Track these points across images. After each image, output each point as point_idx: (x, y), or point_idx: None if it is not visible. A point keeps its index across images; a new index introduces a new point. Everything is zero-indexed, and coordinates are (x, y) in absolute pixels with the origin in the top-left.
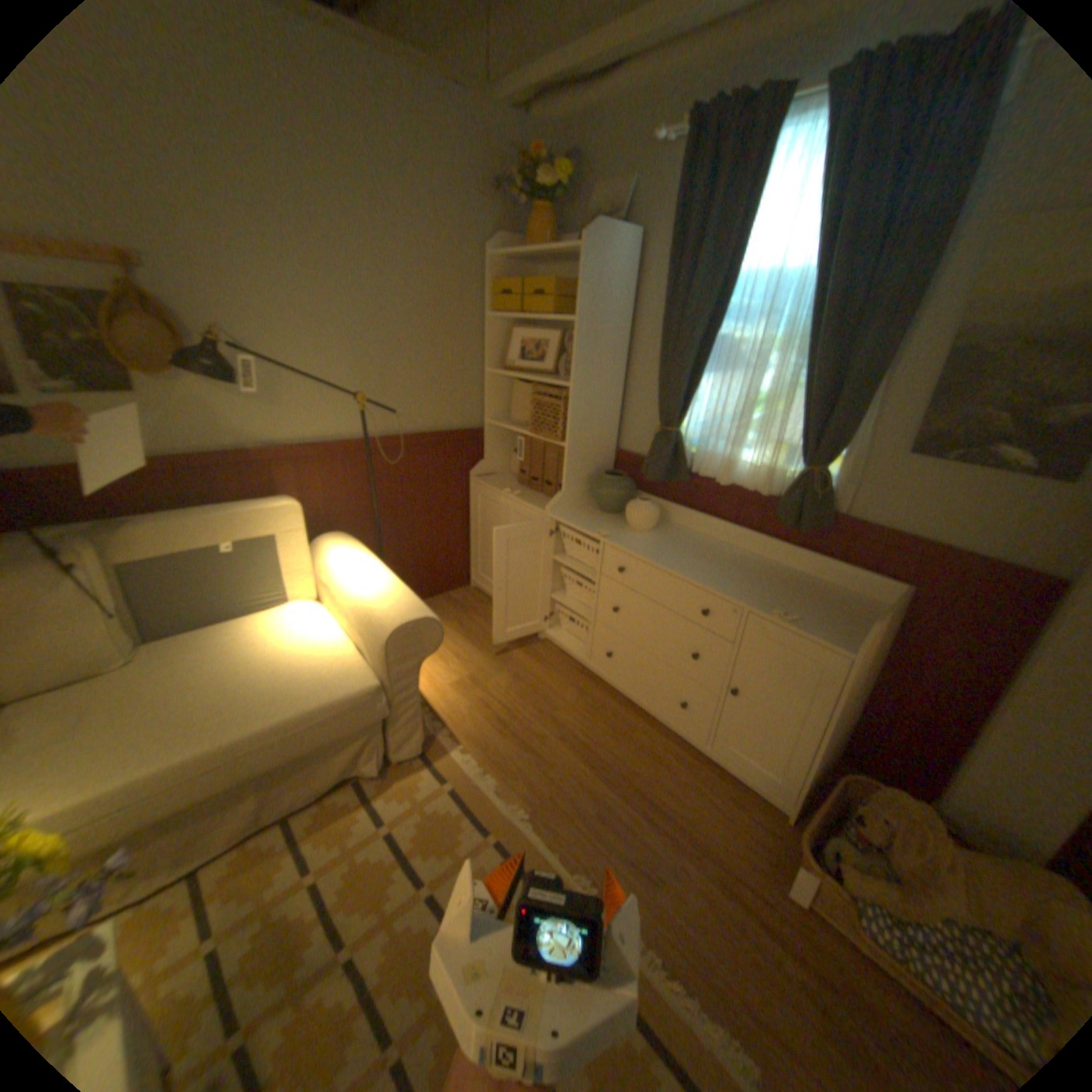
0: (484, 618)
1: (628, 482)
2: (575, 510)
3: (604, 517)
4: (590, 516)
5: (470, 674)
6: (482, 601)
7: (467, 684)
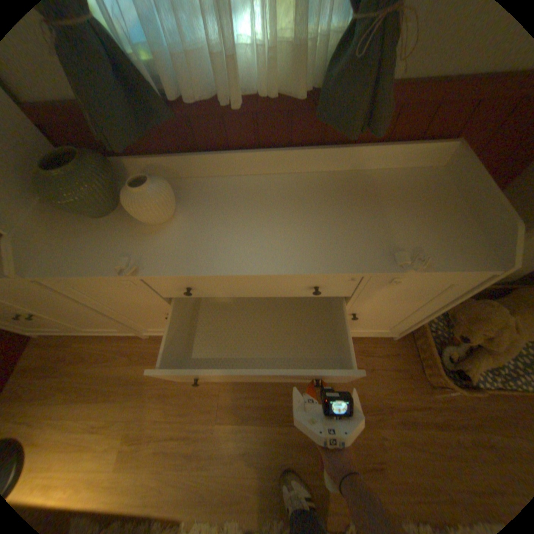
0: (79, 361)
1: (91, 160)
2: (56, 238)
3: (104, 224)
4: (85, 236)
5: (121, 437)
6: (61, 344)
7: (128, 450)
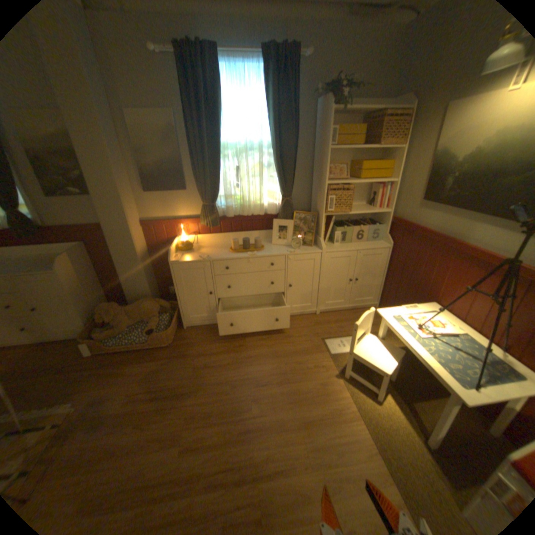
0: None
1: None
2: None
3: None
4: None
5: None
6: None
7: None
